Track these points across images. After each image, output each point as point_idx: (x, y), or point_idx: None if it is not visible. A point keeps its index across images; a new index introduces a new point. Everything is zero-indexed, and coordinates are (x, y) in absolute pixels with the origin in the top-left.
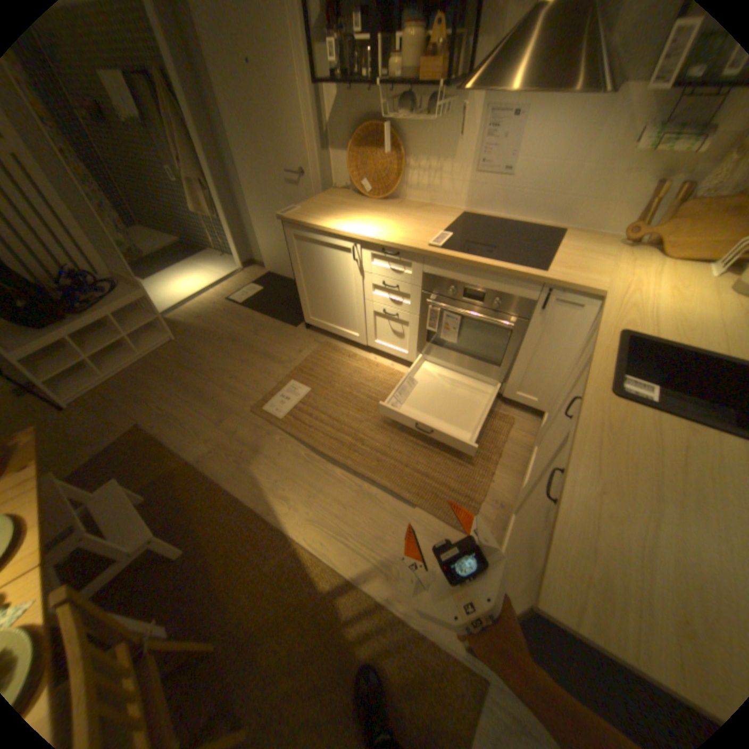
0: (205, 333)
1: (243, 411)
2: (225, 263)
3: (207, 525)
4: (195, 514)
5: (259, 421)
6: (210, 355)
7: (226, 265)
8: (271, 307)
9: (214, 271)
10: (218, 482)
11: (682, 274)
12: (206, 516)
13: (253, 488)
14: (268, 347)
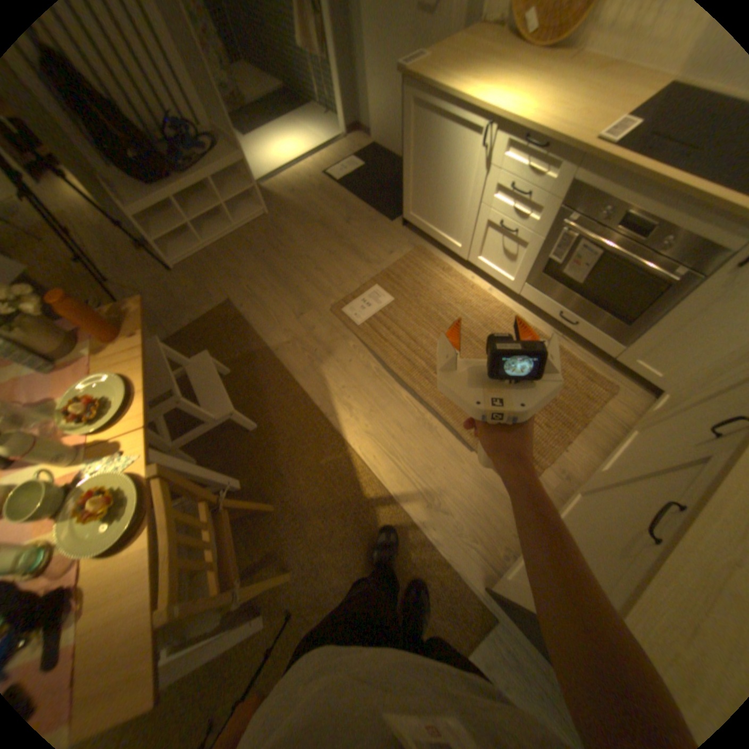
0: (296, 213)
1: (322, 309)
2: (326, 125)
3: (278, 411)
4: (269, 398)
5: (335, 324)
6: (298, 239)
7: (327, 128)
8: (368, 191)
9: (314, 135)
10: (291, 374)
11: None
12: (278, 403)
13: (321, 389)
14: (357, 241)
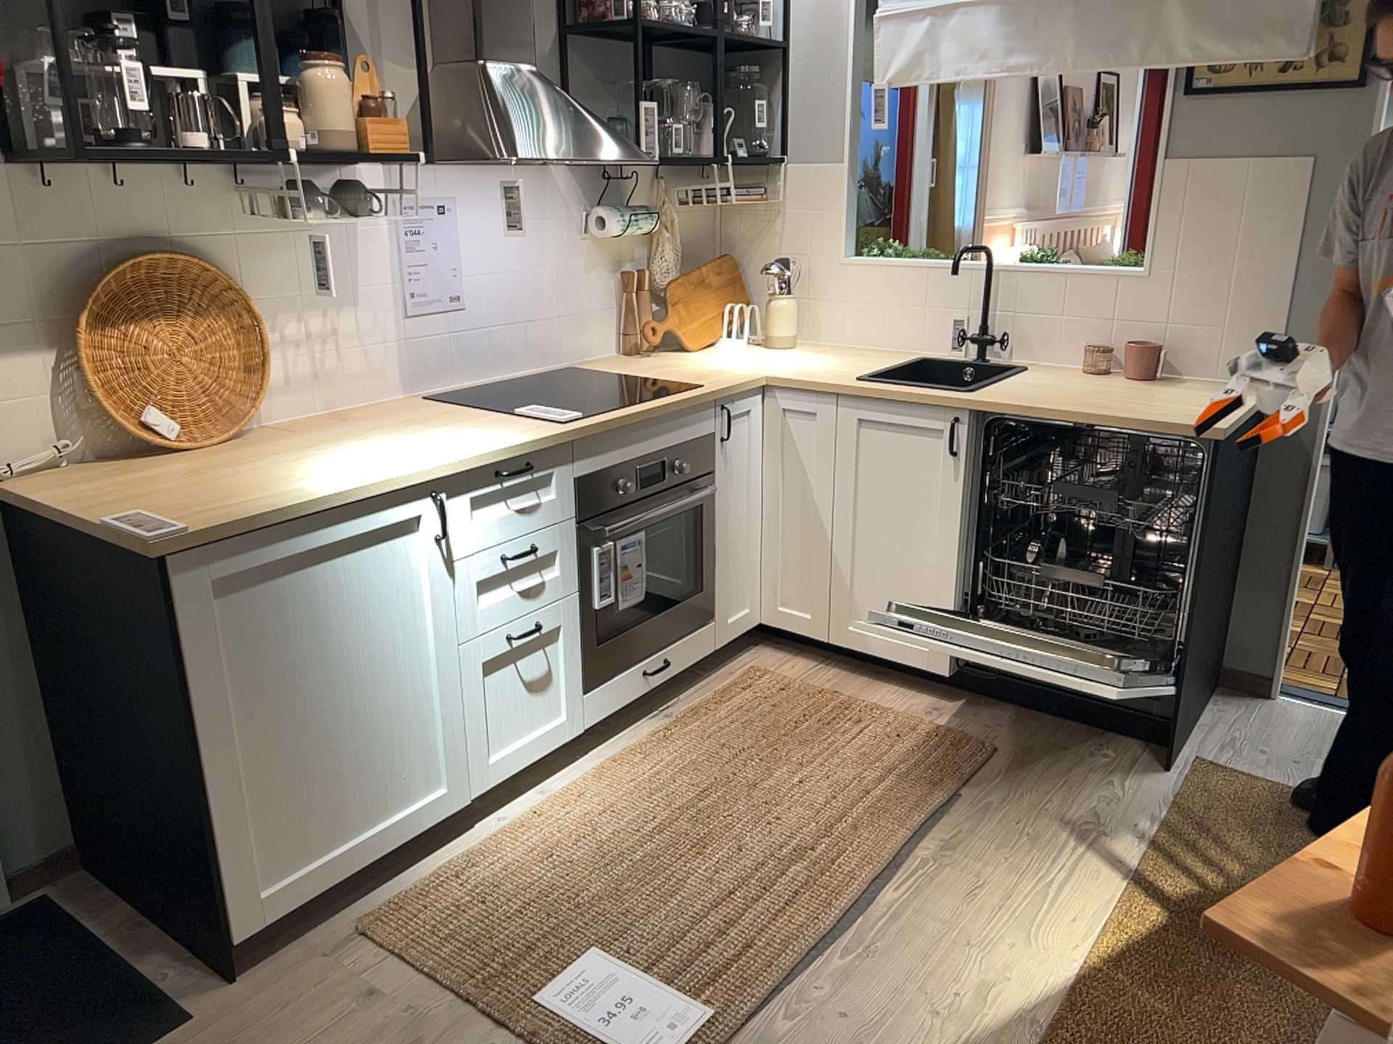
0: None
1: None
2: None
3: None
4: None
5: None
6: None
7: None
8: None
9: None
10: None
11: (734, 354)
12: None
13: None
14: None
